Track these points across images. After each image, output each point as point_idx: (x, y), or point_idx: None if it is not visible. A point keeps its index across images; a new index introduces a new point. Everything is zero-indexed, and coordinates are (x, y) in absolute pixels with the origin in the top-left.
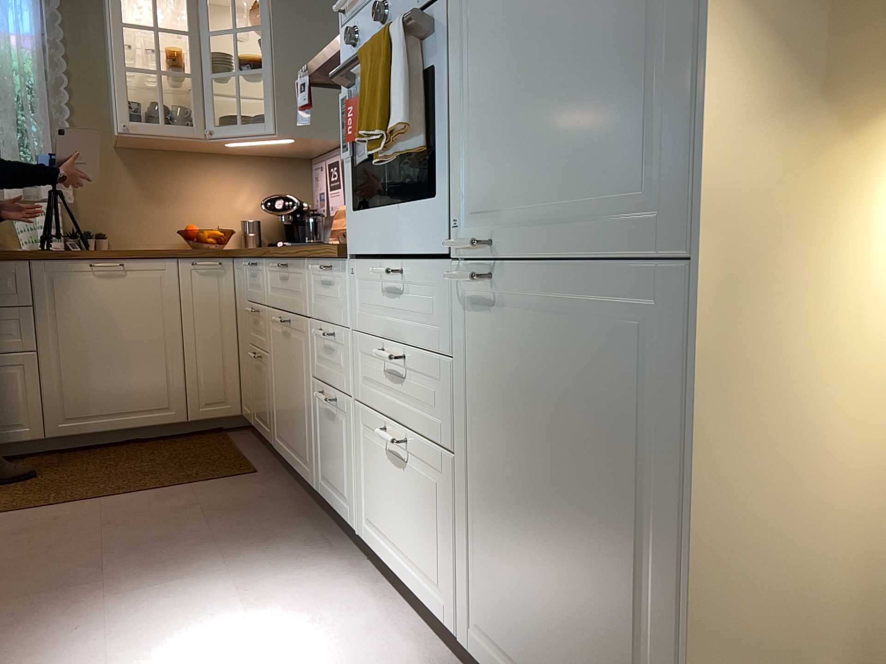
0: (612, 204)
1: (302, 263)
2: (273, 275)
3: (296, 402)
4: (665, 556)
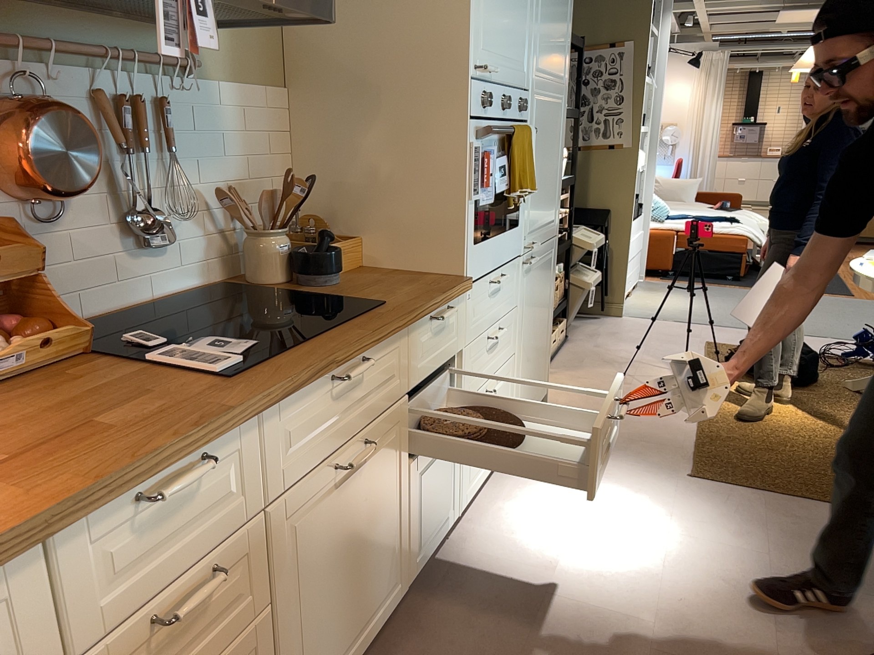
0: (550, 222)
1: (403, 332)
2: (298, 418)
3: (371, 544)
4: (549, 314)
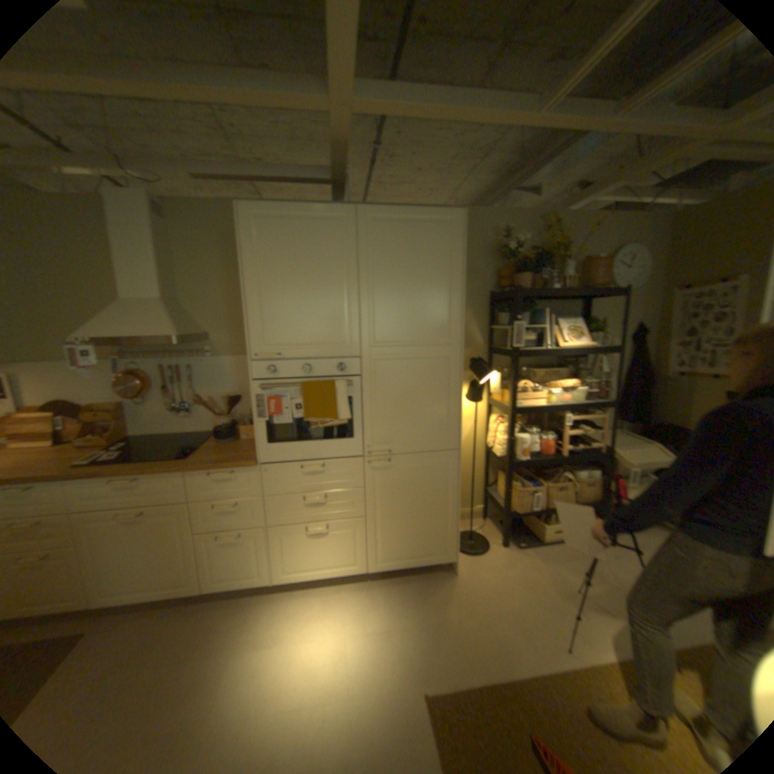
0: (431, 439)
1: (173, 475)
2: (87, 491)
3: (154, 559)
4: (447, 504)
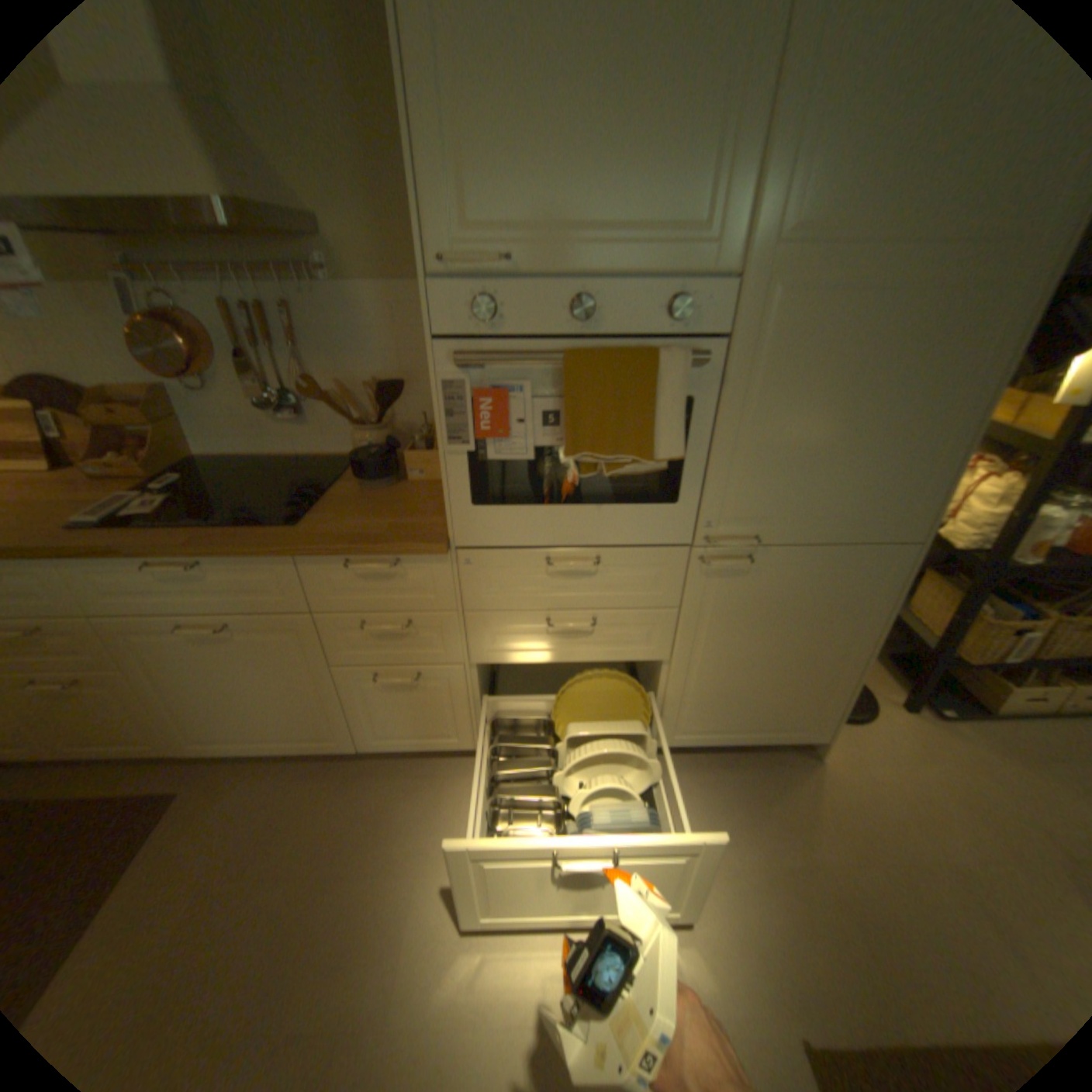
0: (871, 517)
1: (277, 559)
2: (111, 576)
3: (270, 697)
4: (854, 652)
